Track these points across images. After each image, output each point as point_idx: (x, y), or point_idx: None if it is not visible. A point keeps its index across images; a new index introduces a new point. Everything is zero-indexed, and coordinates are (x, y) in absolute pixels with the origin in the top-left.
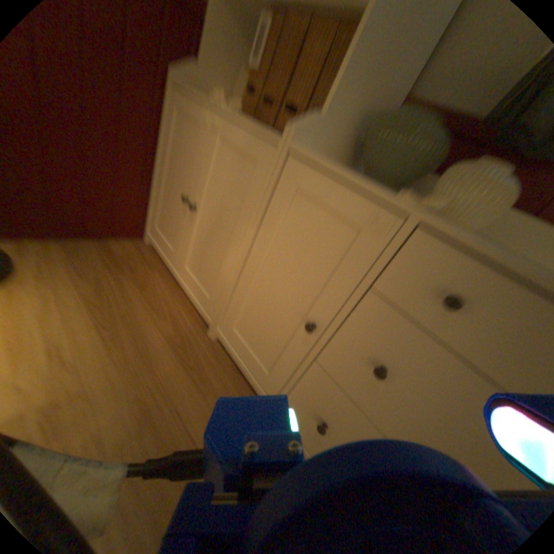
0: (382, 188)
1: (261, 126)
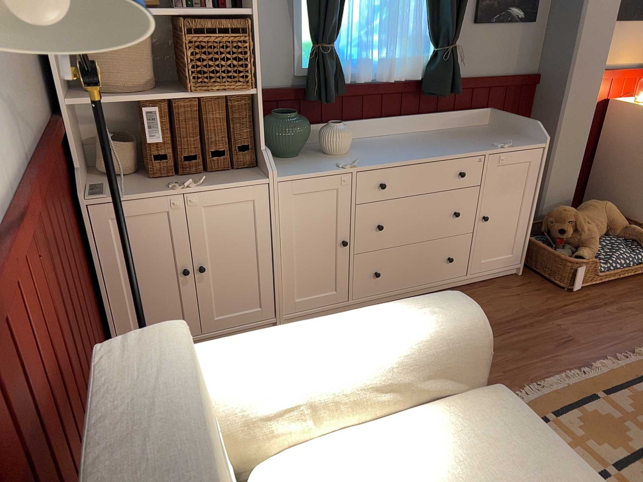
0: (325, 167)
1: (232, 182)
